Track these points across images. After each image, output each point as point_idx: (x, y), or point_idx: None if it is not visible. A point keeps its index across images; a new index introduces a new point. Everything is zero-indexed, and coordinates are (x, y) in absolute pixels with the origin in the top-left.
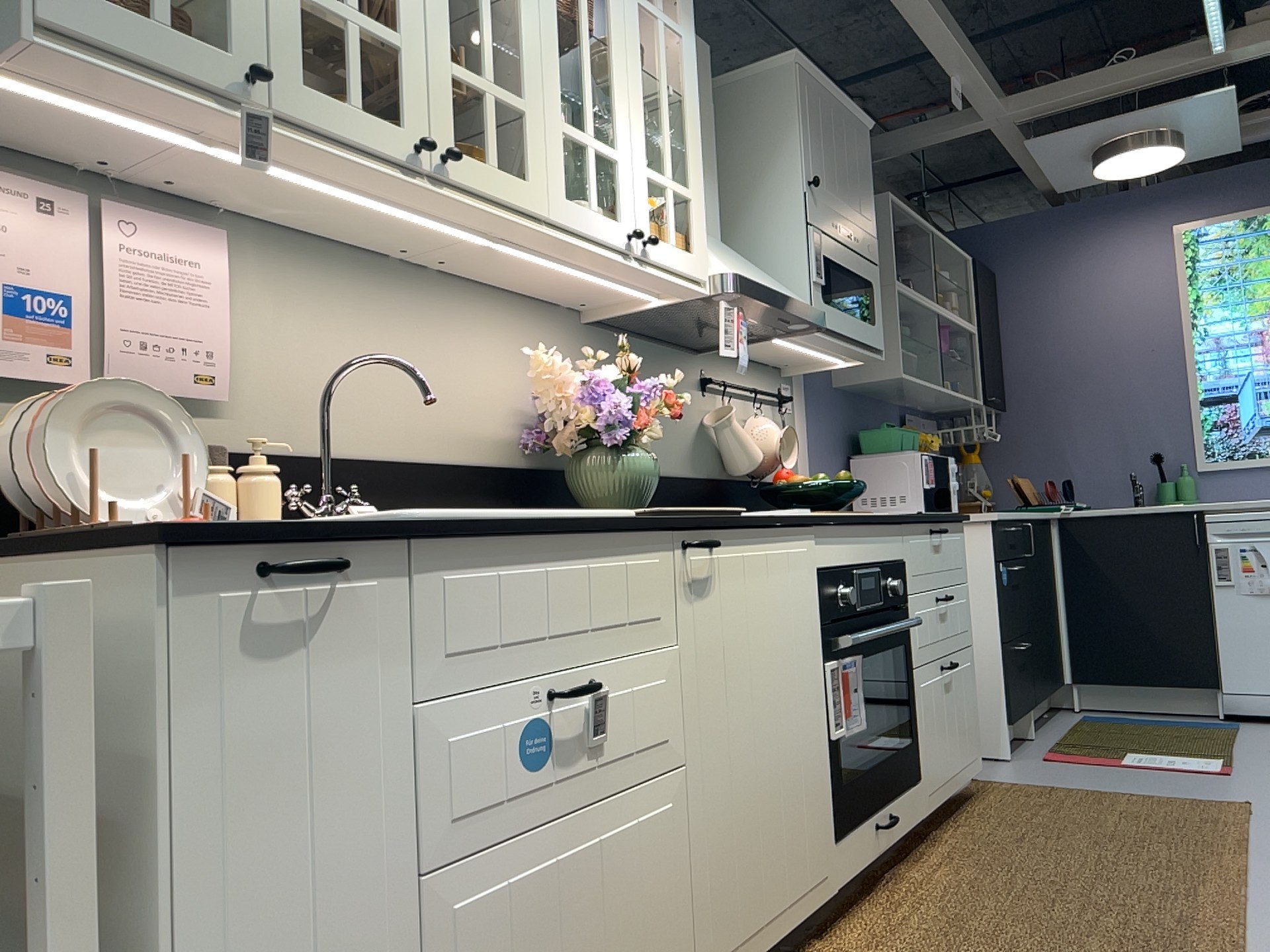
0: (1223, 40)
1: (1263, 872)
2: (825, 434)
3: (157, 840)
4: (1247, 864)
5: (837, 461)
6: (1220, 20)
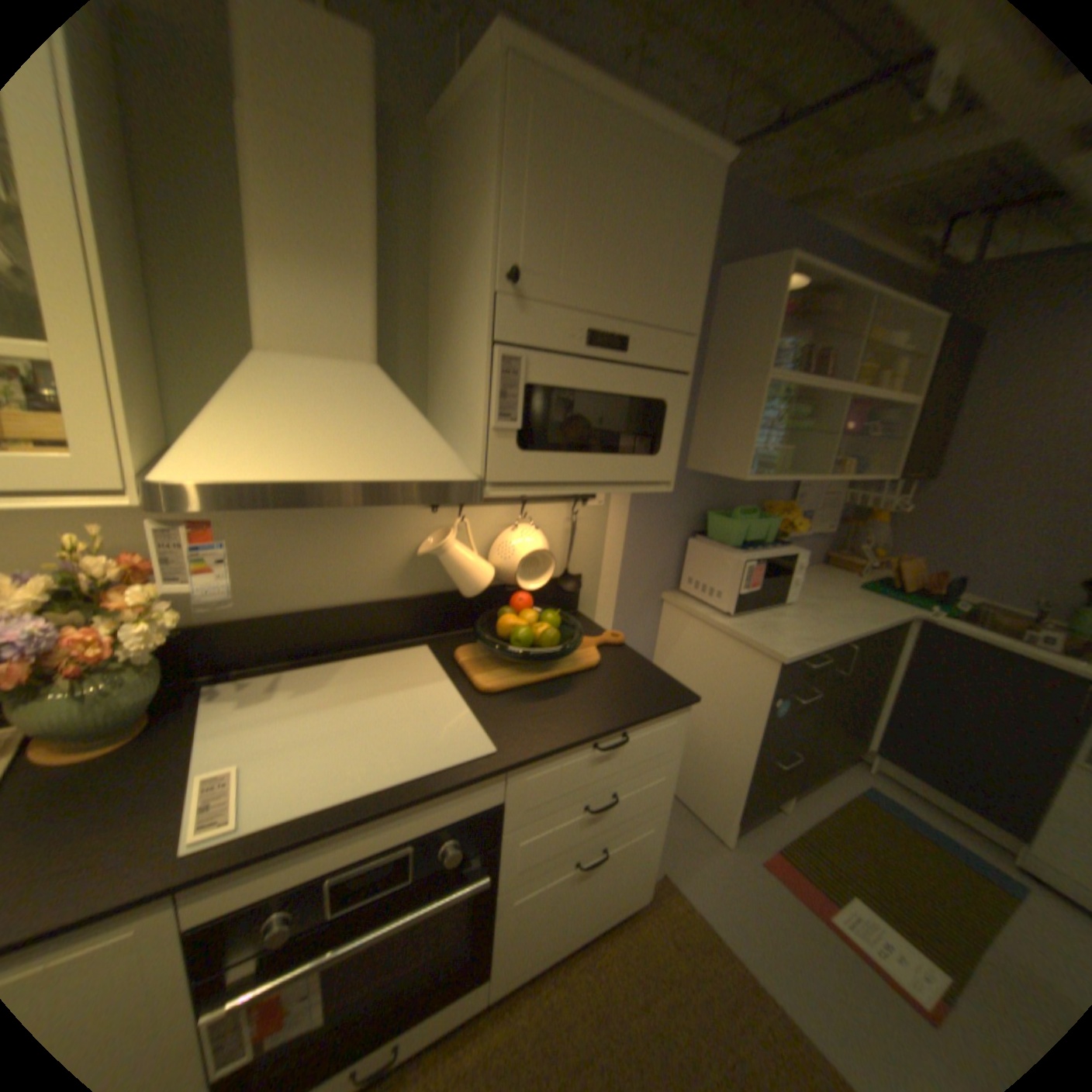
0: None
1: None
2: (654, 517)
3: None
4: None
5: (669, 539)
6: None
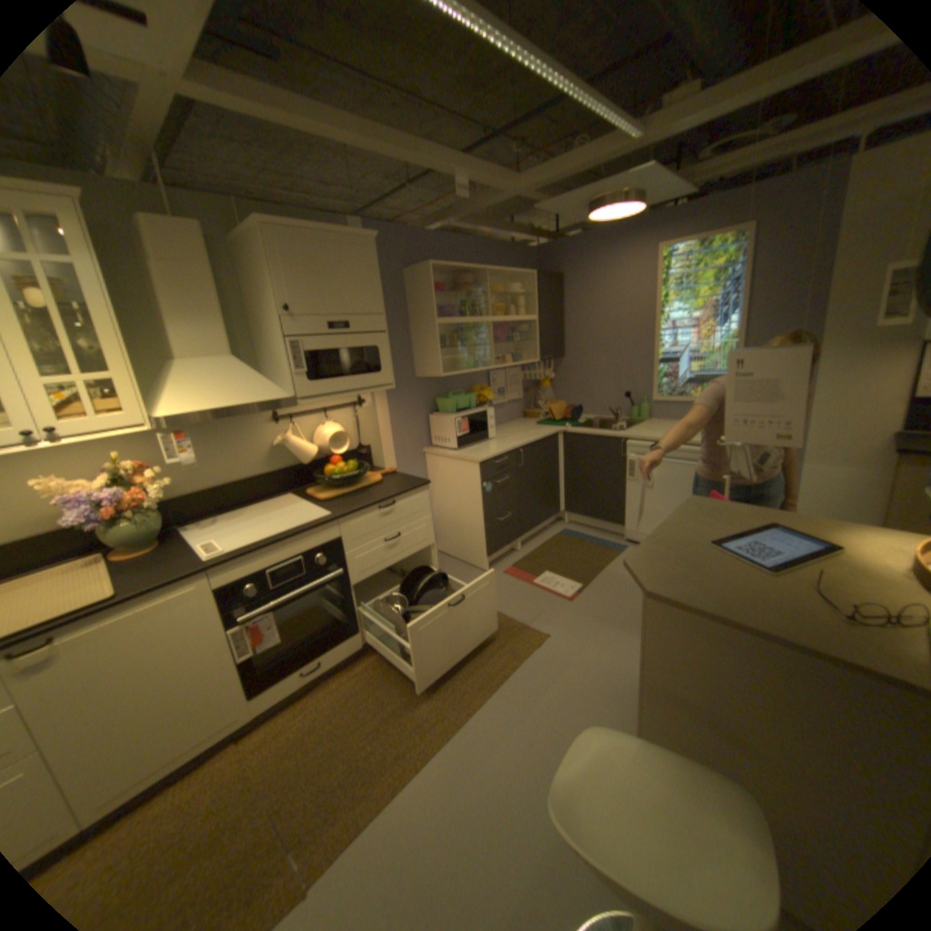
0: (635, 128)
1: (483, 713)
2: (404, 408)
3: None
4: (482, 704)
5: (417, 418)
6: (620, 117)
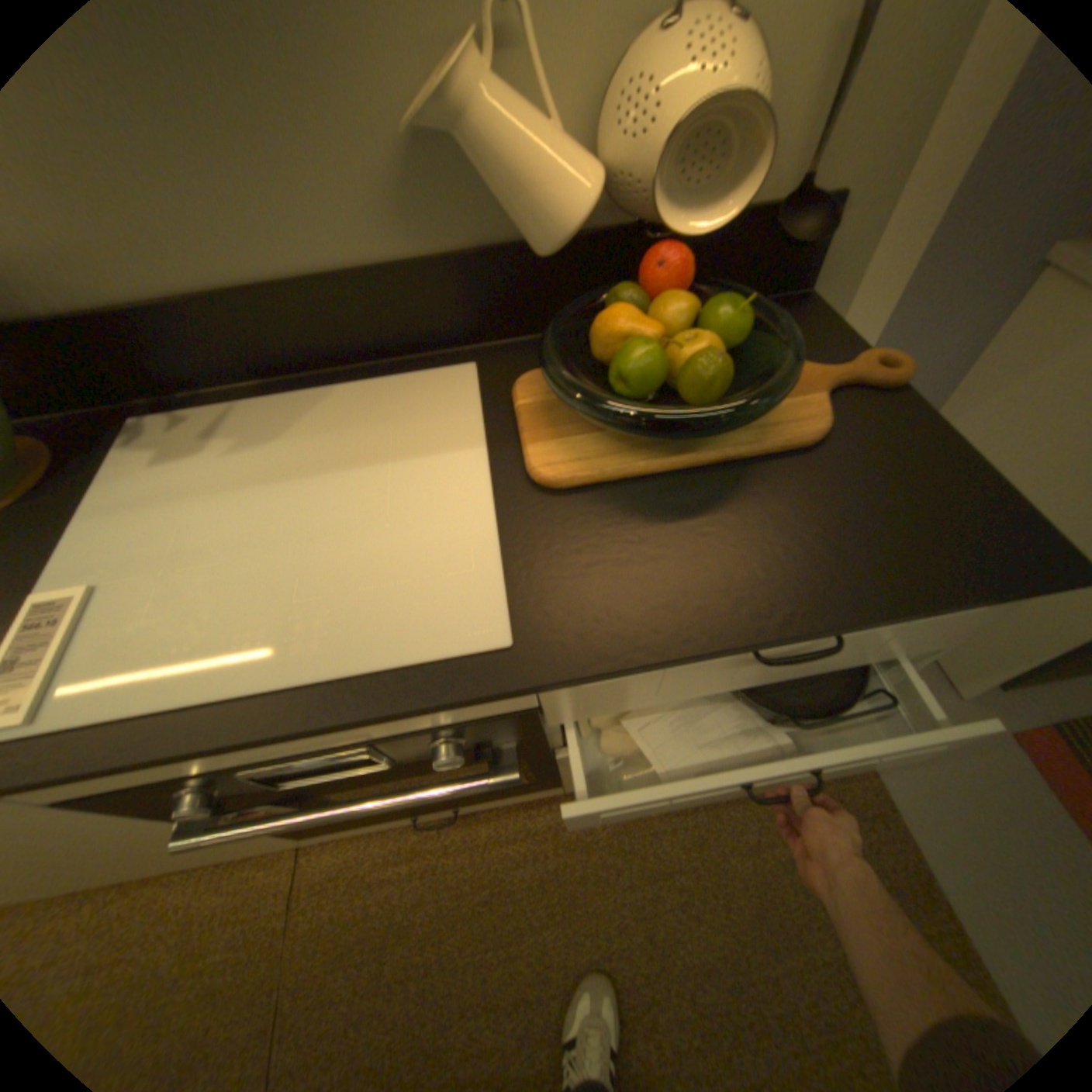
0: None
1: None
2: None
3: None
4: None
5: None
6: None
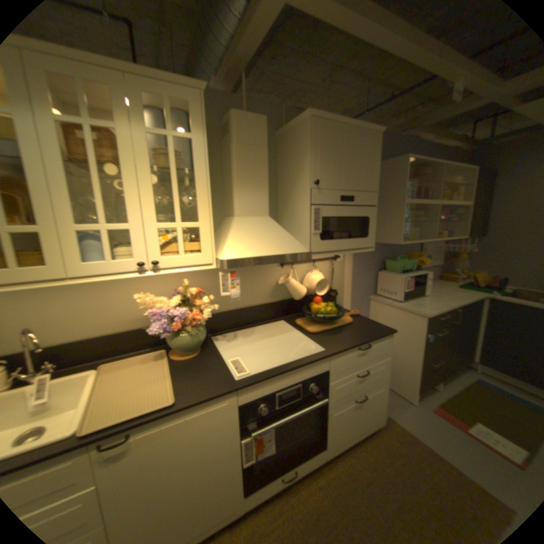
0: None
1: None
2: (362, 264)
3: None
4: None
5: (369, 273)
6: None
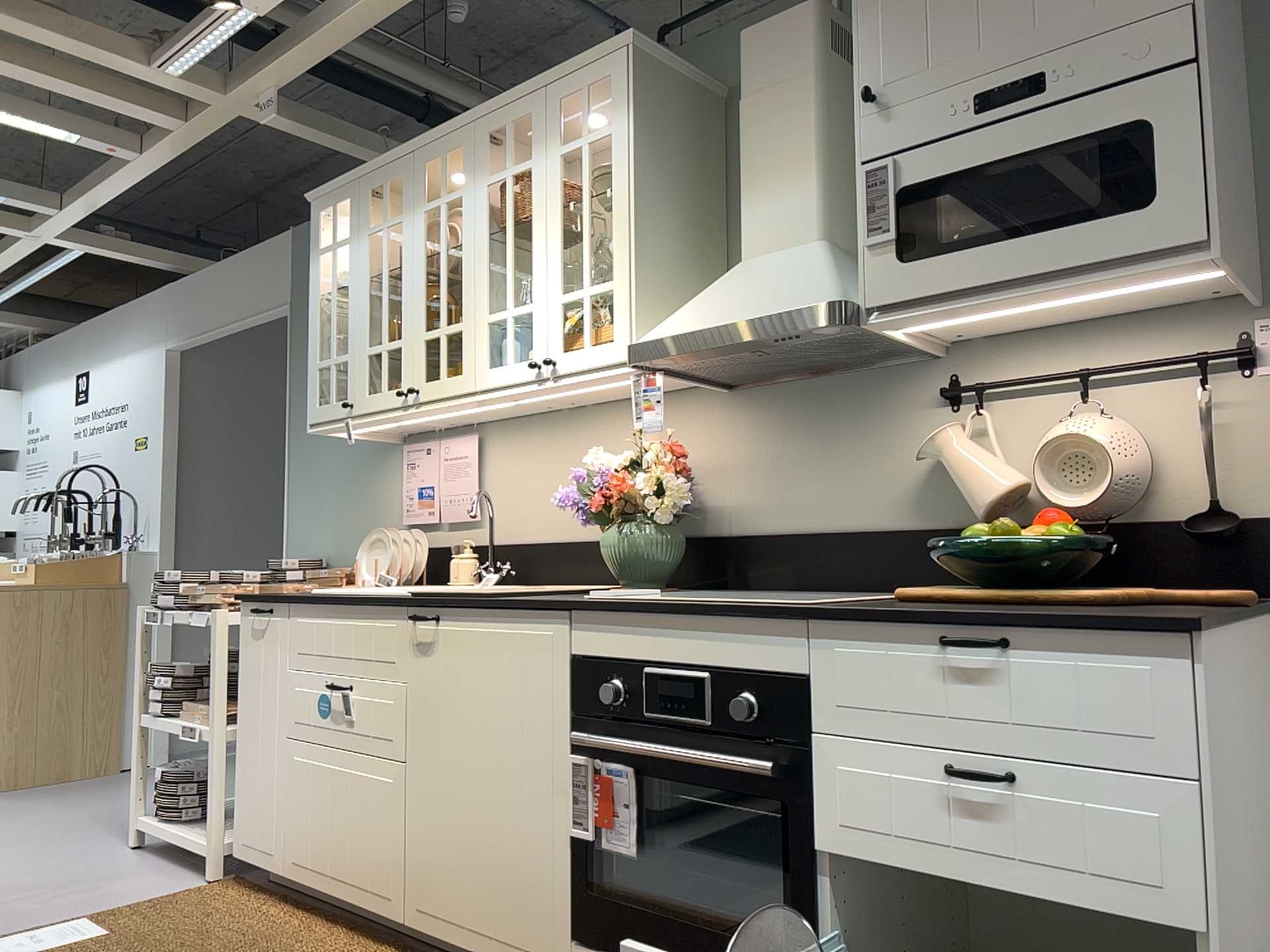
0: None
1: None
2: None
3: (239, 686)
4: None
5: None
6: None
